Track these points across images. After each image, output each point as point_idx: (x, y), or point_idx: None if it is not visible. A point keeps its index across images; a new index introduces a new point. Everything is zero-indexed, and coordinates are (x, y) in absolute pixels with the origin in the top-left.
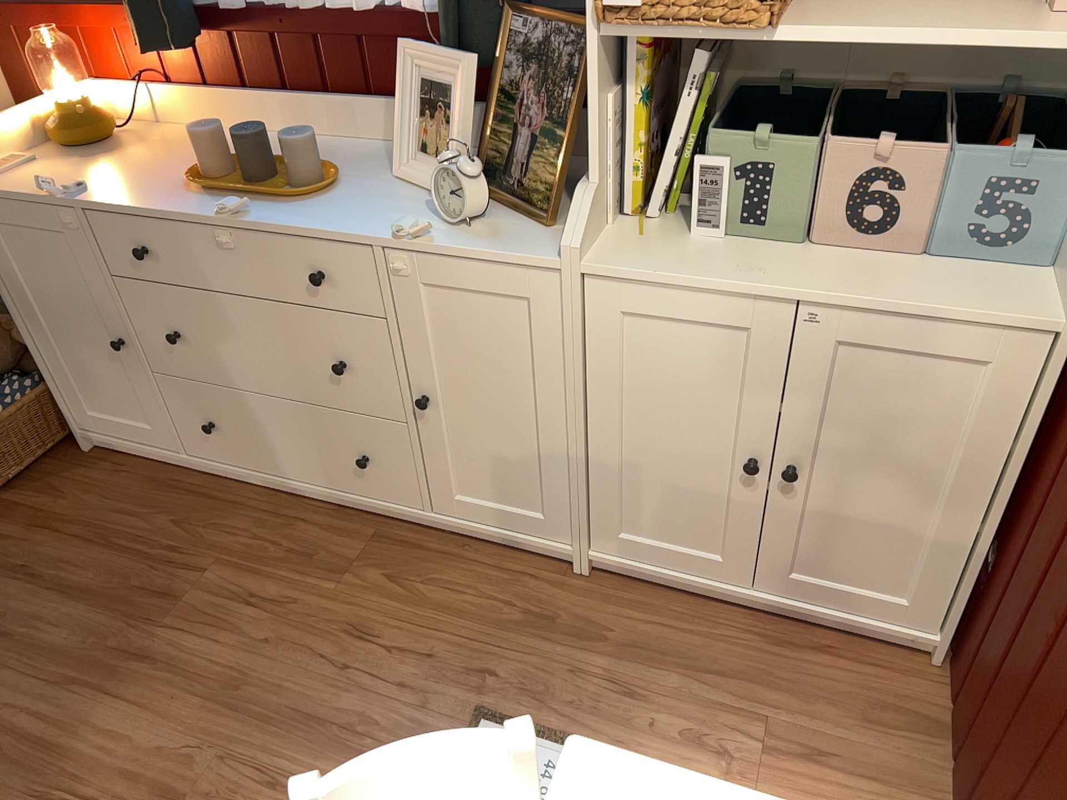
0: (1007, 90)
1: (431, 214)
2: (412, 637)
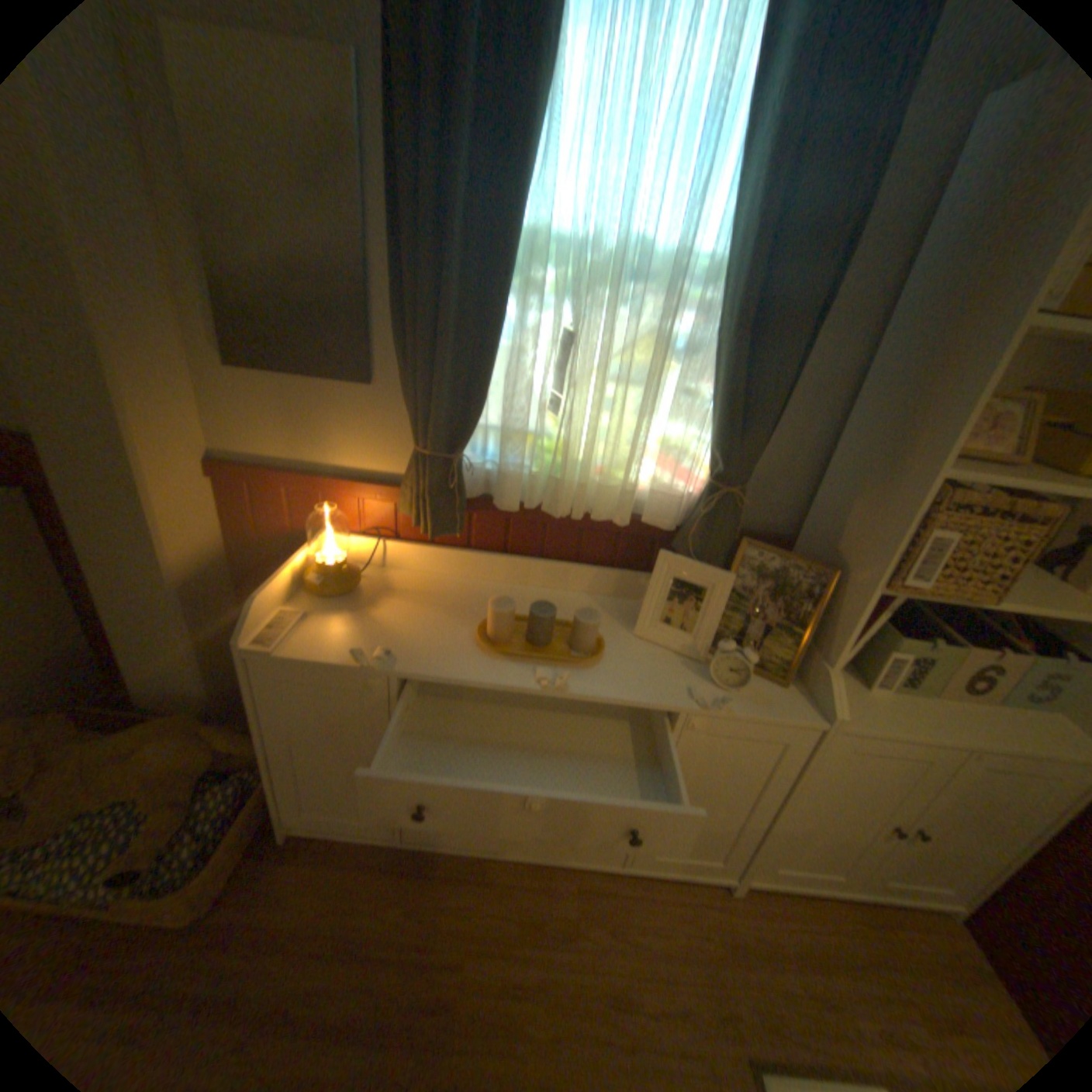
0: None
1: (699, 681)
2: (663, 1000)
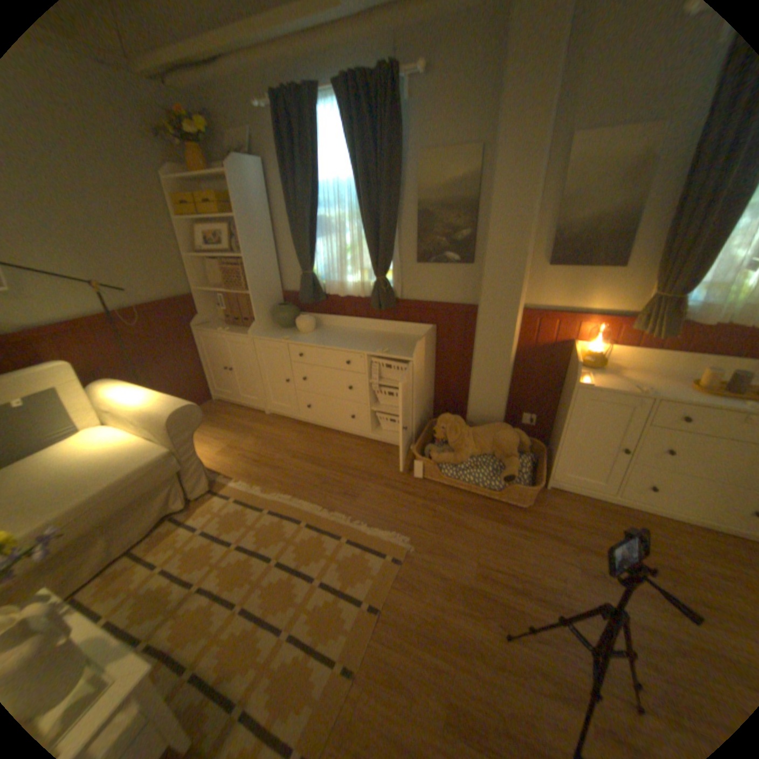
0: None
1: None
2: None
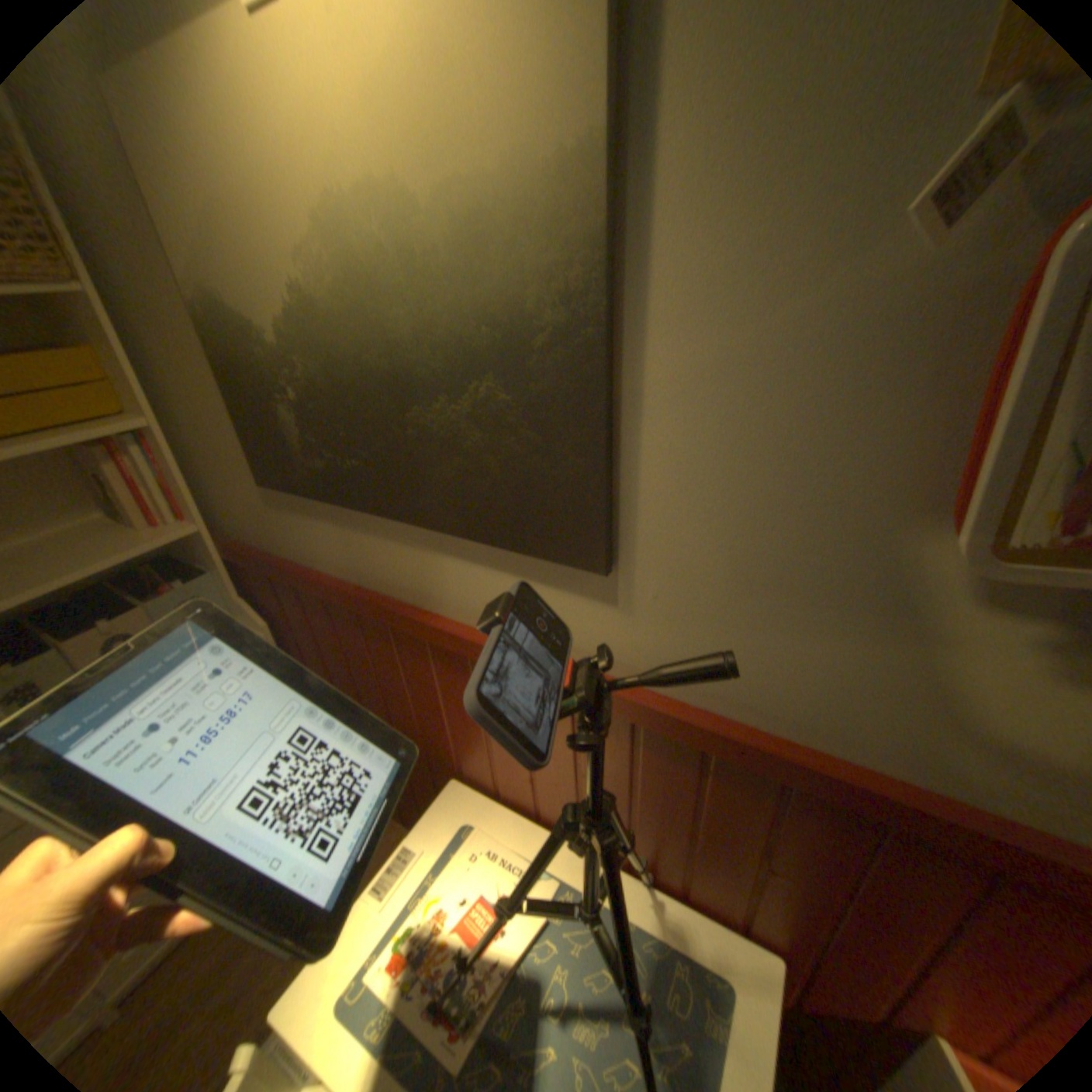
0: (133, 567)
1: None
2: None
